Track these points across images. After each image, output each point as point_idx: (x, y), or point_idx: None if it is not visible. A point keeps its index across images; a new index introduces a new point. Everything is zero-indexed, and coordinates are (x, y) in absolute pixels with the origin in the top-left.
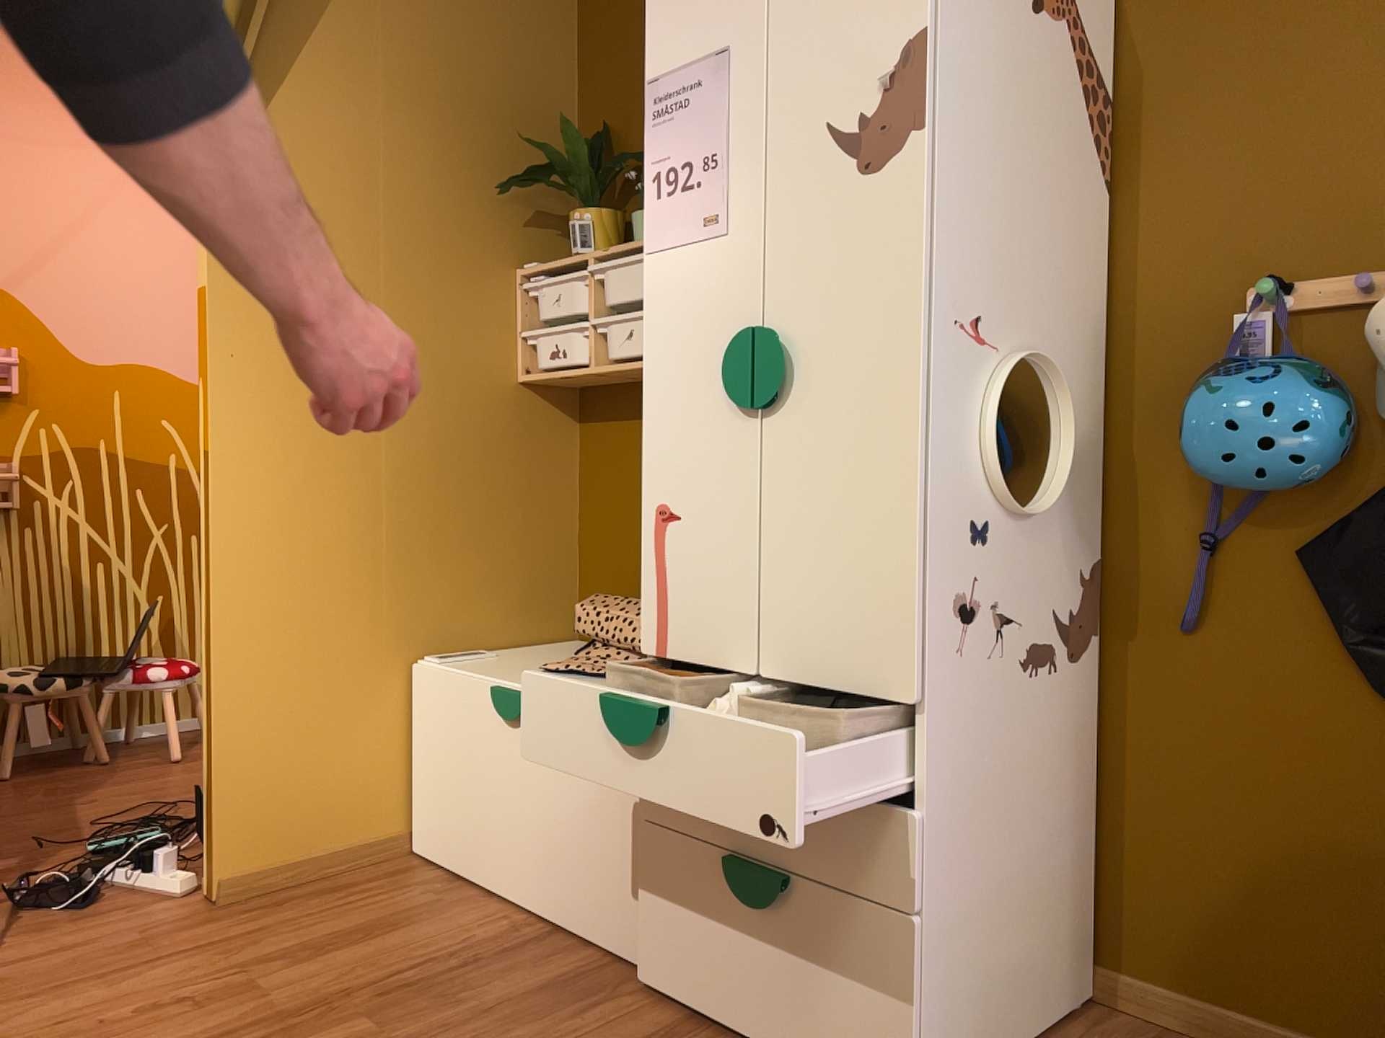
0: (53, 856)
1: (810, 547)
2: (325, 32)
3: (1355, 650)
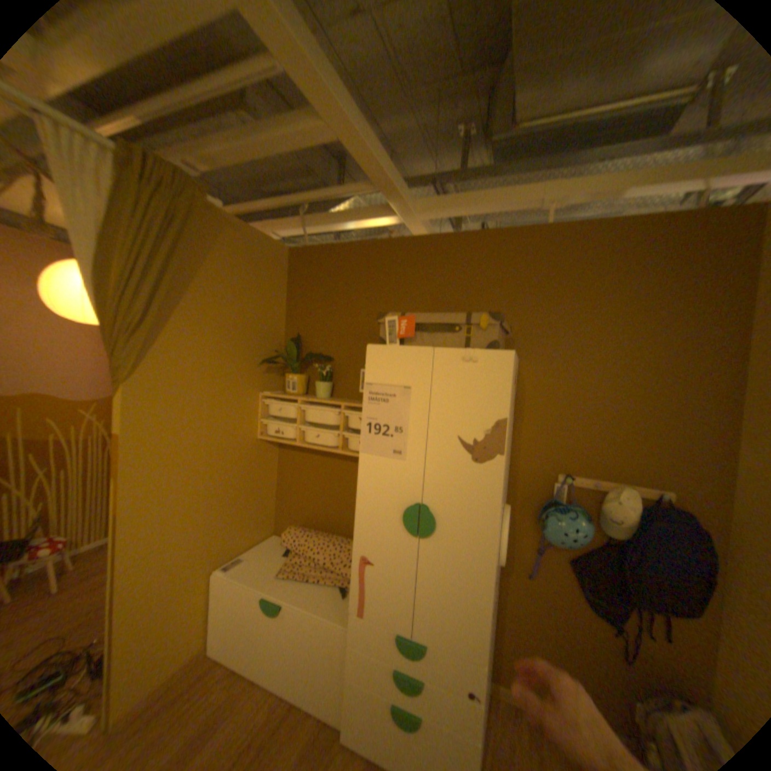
0: None
1: (440, 597)
2: (184, 302)
3: (587, 598)
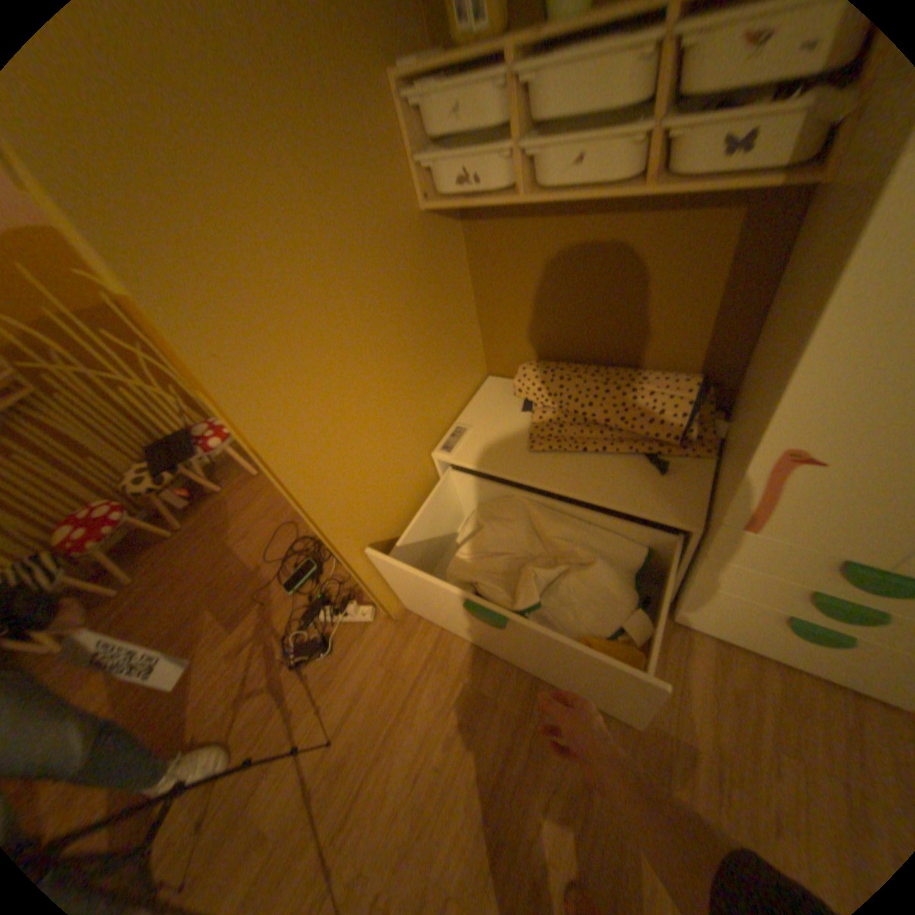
0: (273, 603)
1: None
2: None
3: None
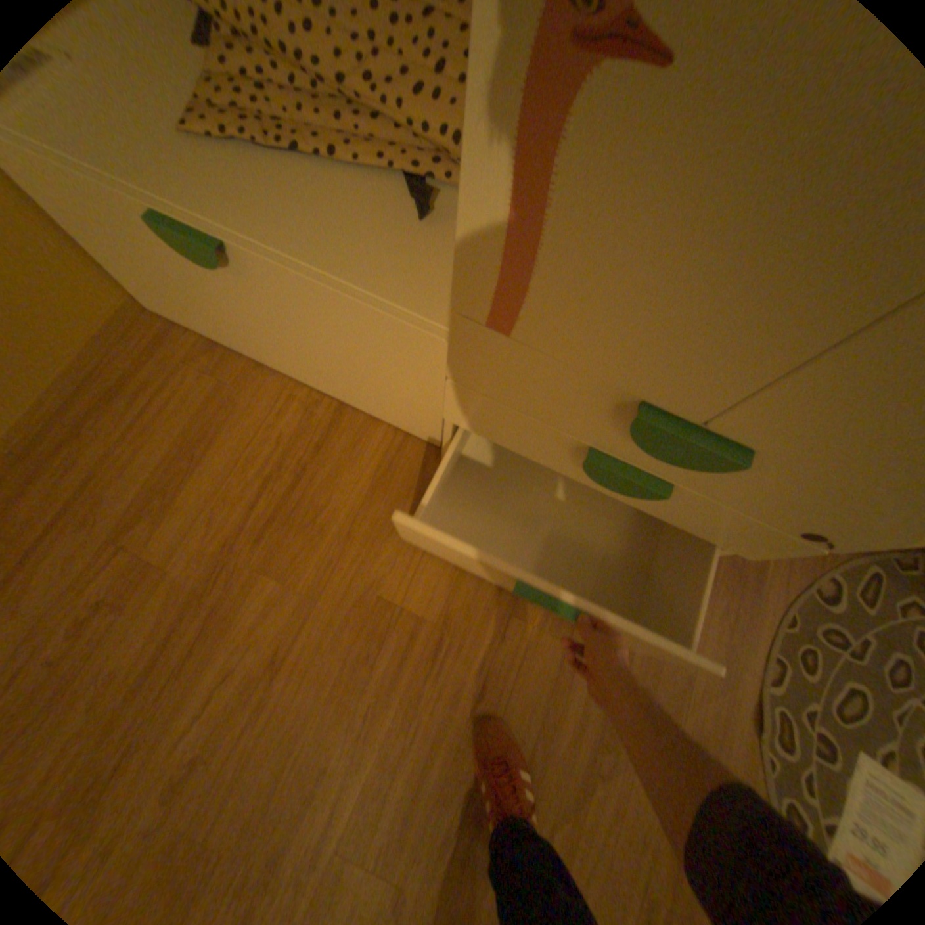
0: None
1: None
2: None
3: None
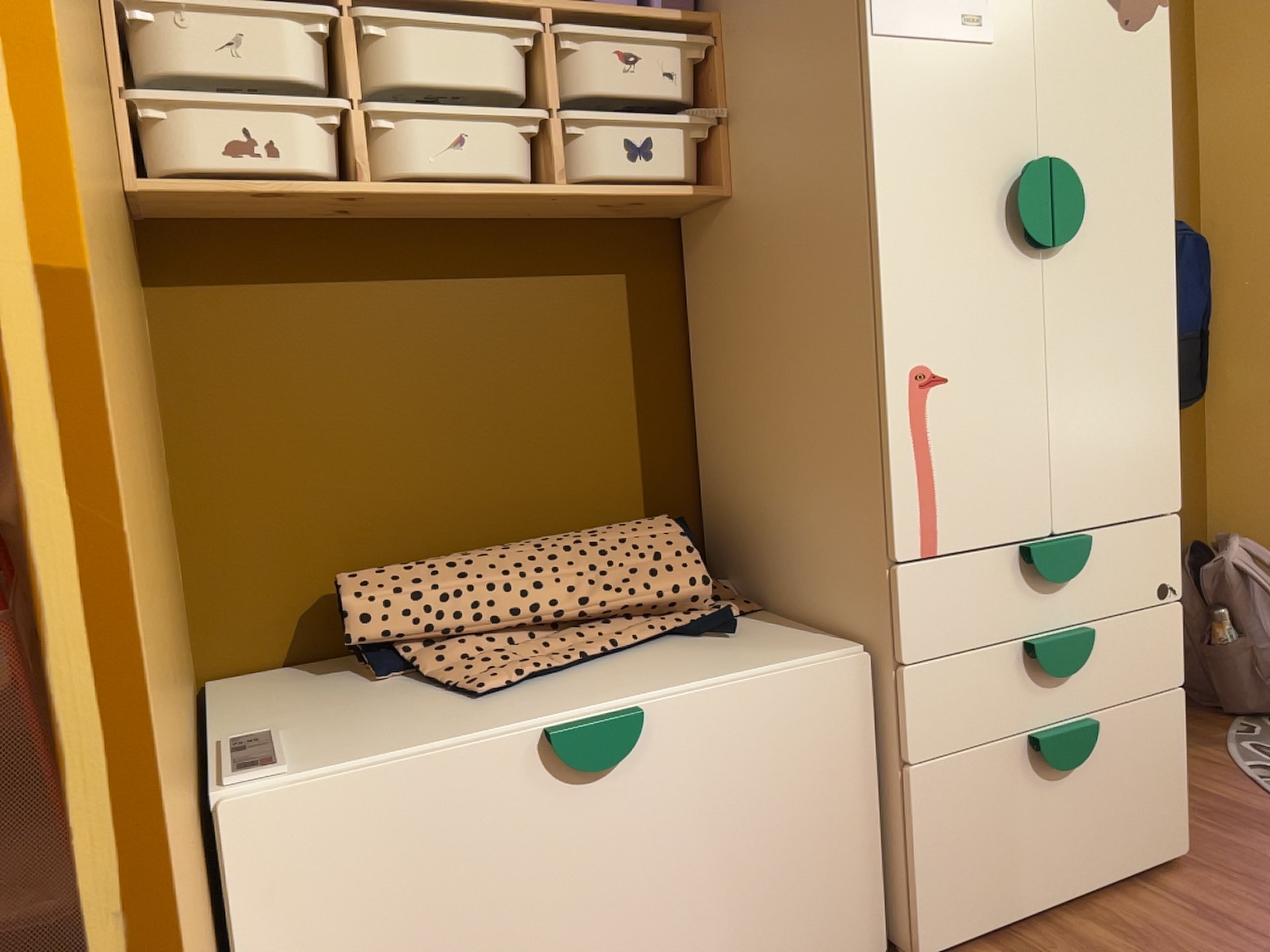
0: None
1: (1096, 390)
2: None
3: None
